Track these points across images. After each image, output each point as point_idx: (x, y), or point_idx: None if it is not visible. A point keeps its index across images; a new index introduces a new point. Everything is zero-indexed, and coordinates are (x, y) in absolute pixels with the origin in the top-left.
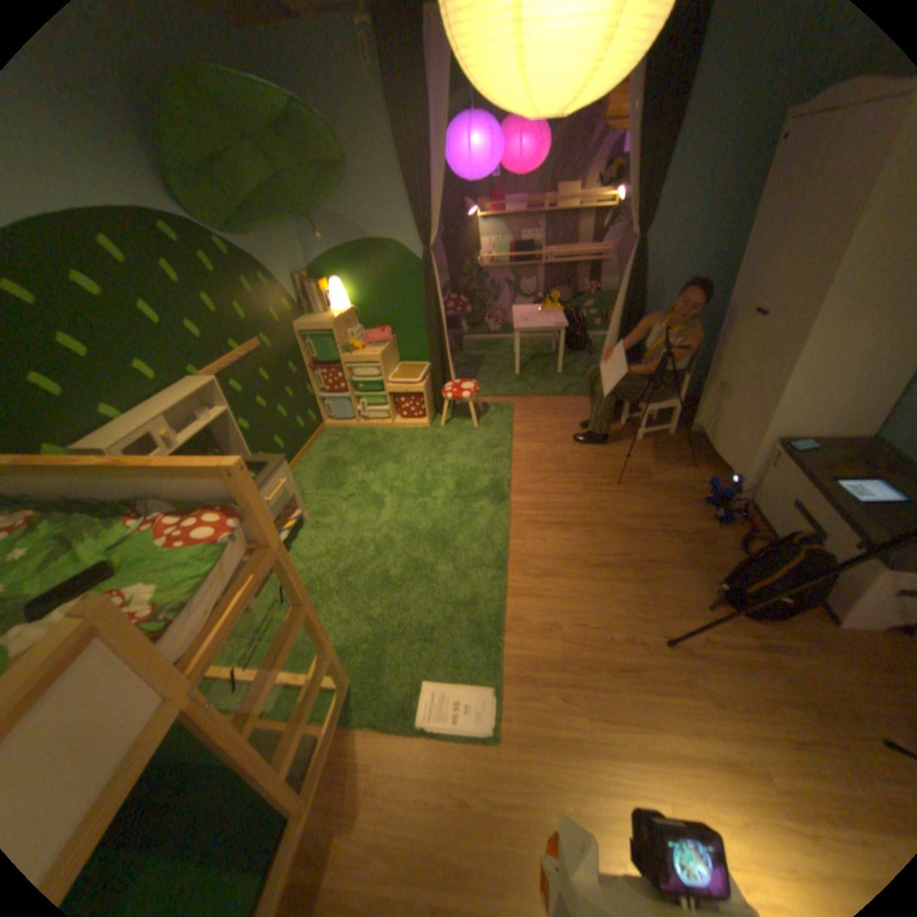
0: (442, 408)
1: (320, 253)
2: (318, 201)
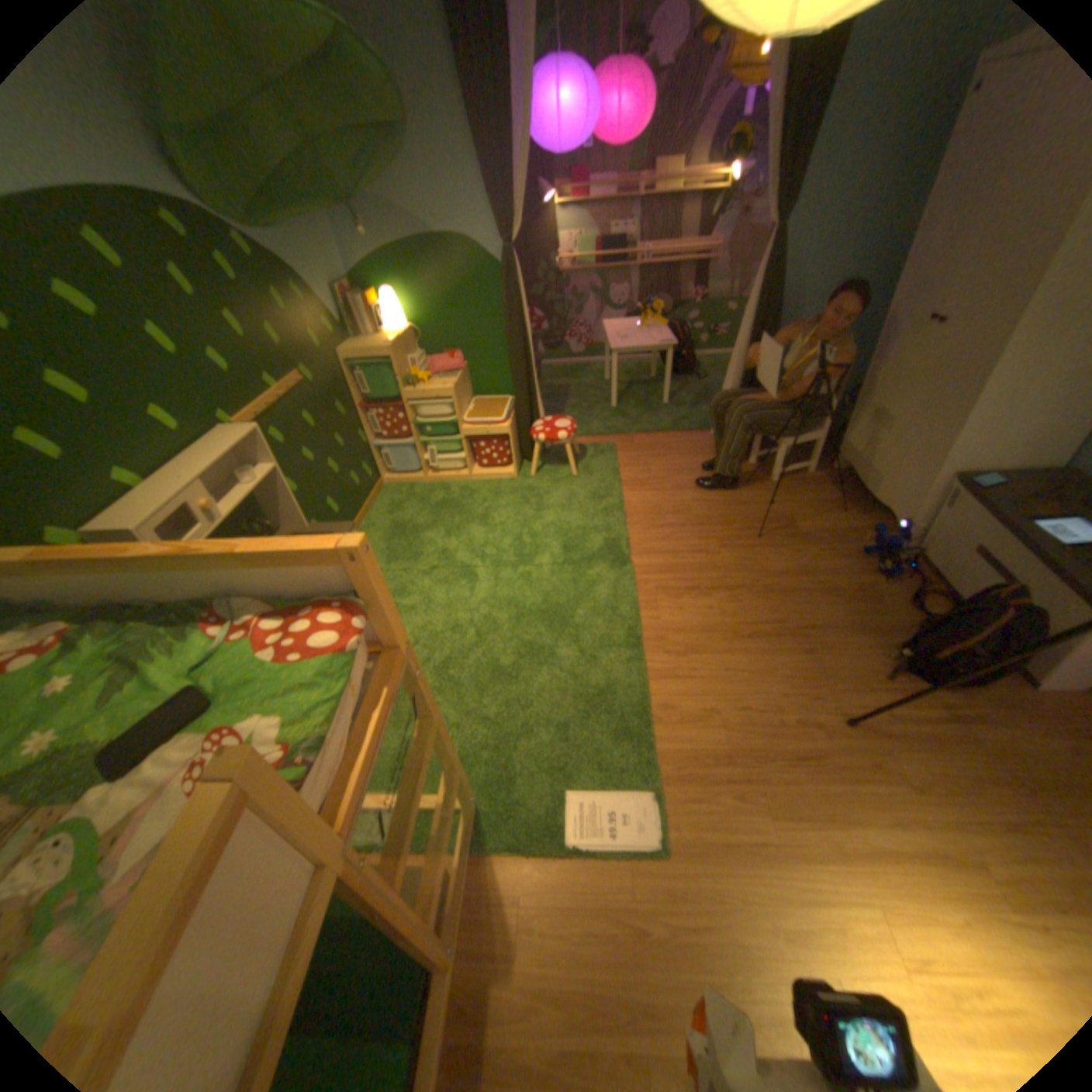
0: (530, 453)
1: (364, 253)
2: (359, 181)
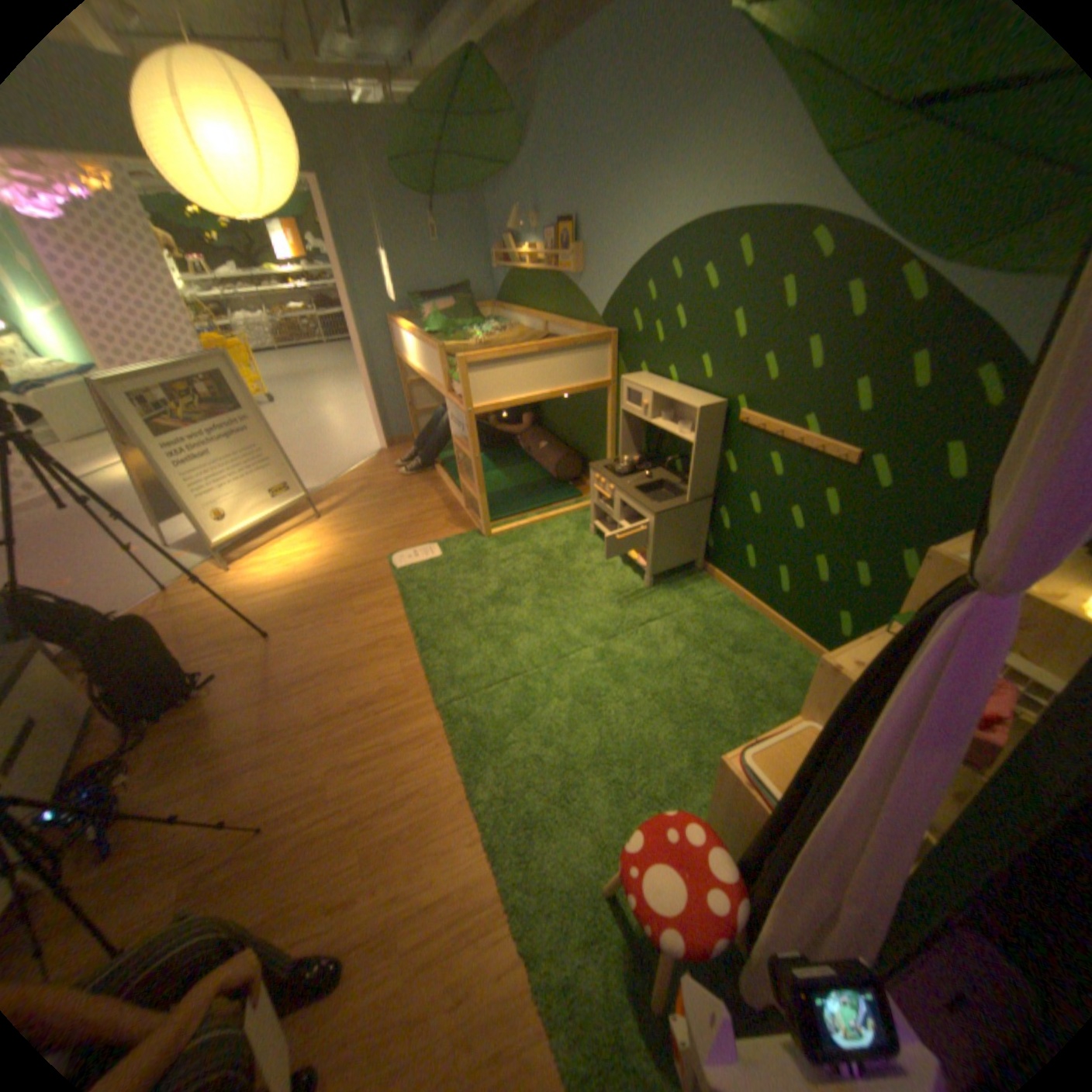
0: None
1: None
2: None
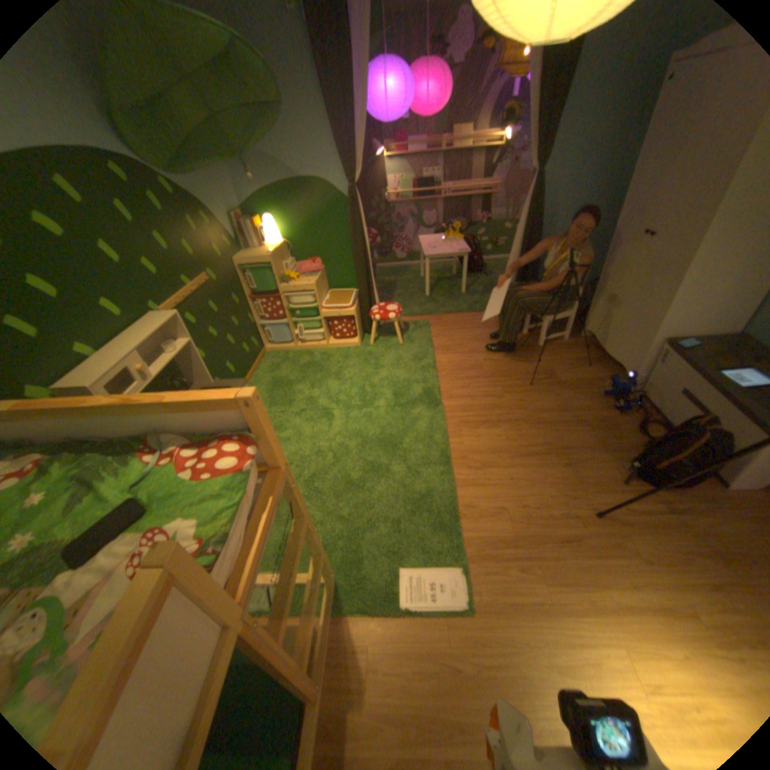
0: (369, 329)
1: (251, 191)
2: (248, 142)
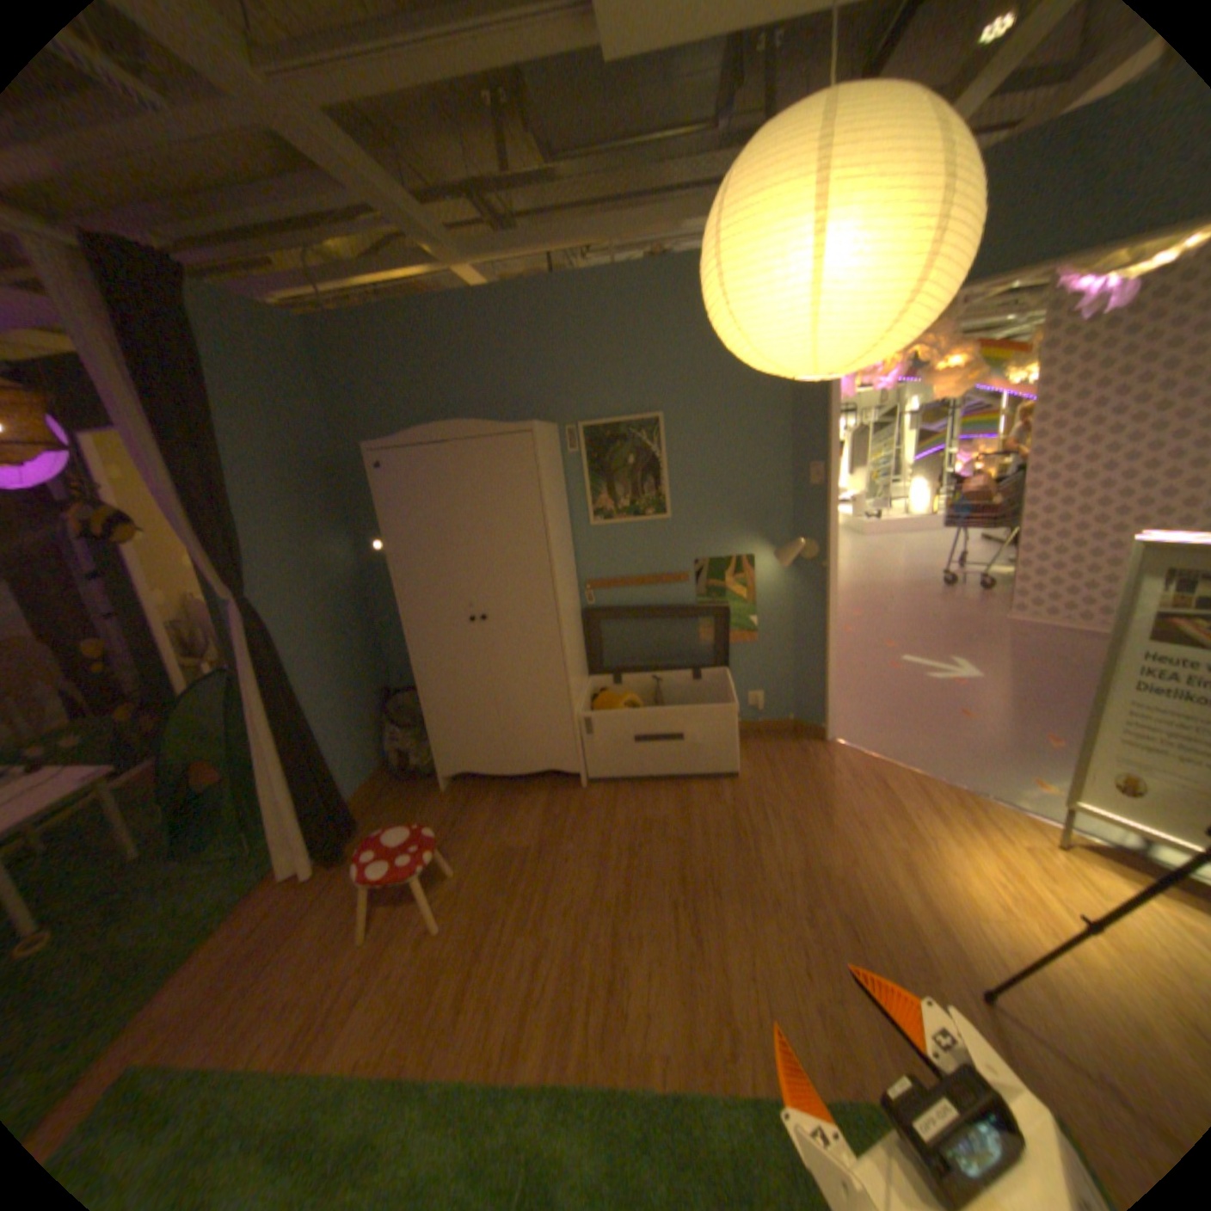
0: None
1: None
2: None
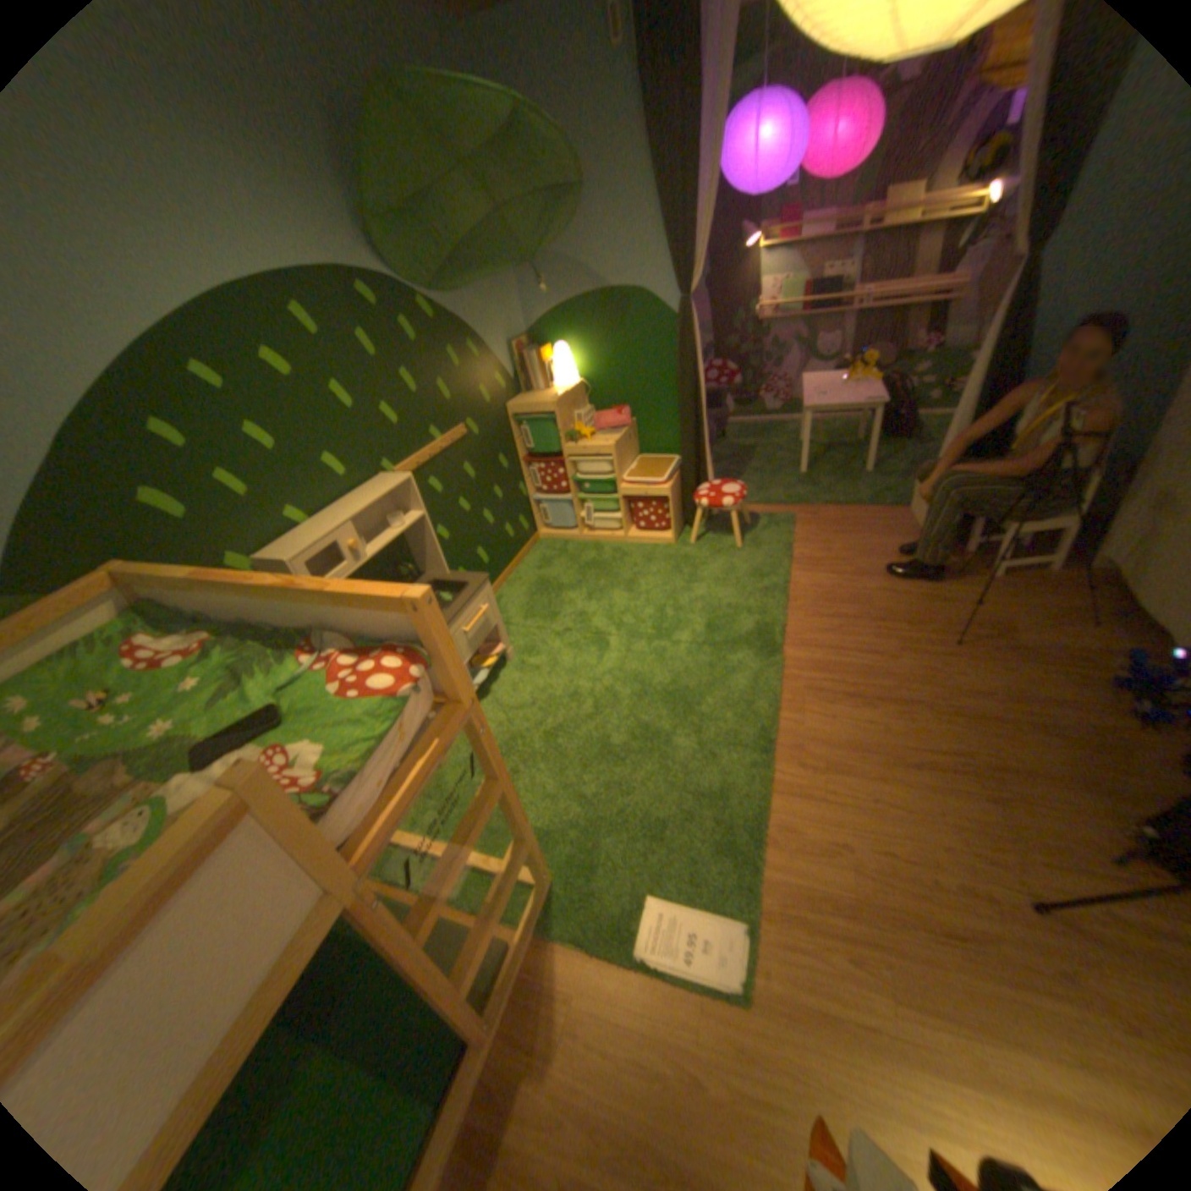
0: (692, 519)
1: (543, 311)
2: (544, 242)
